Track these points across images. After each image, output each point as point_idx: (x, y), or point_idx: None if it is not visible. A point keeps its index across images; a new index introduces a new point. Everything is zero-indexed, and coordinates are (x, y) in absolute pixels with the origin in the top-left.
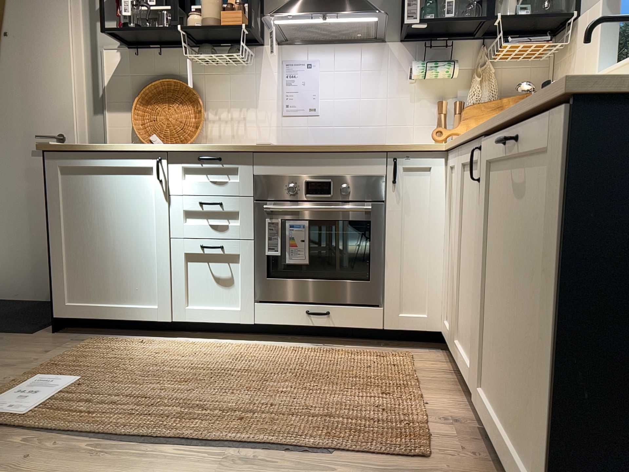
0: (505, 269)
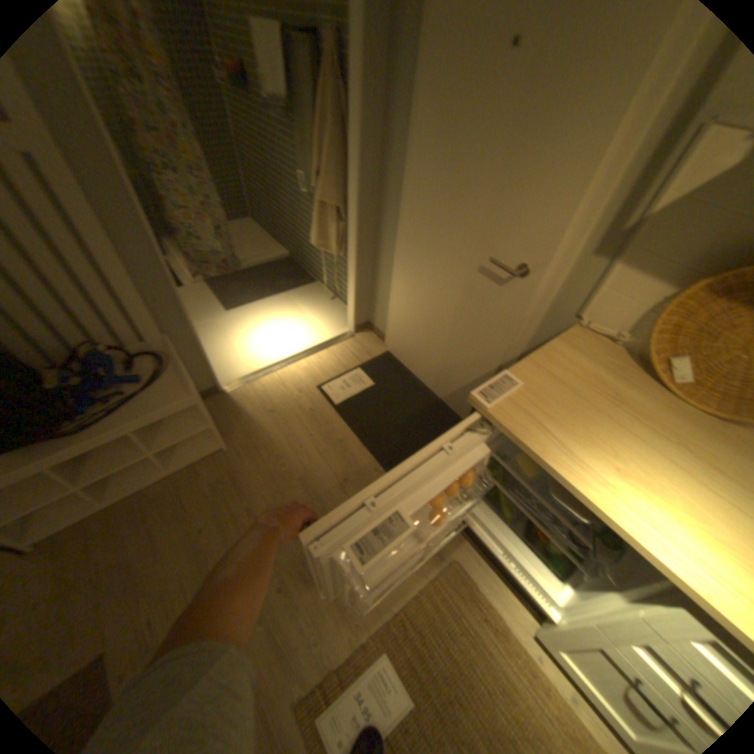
0: None
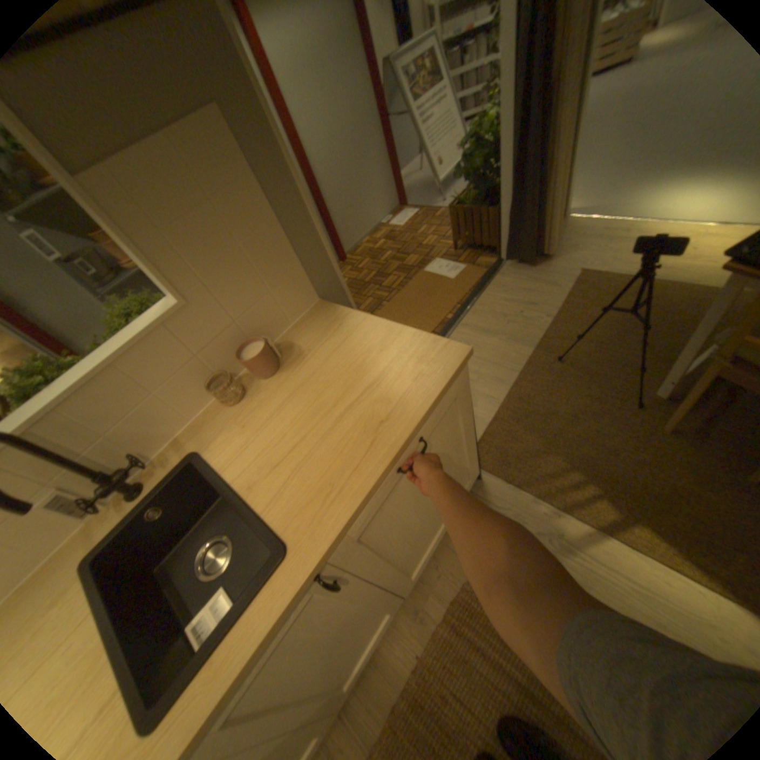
0: (406, 525)
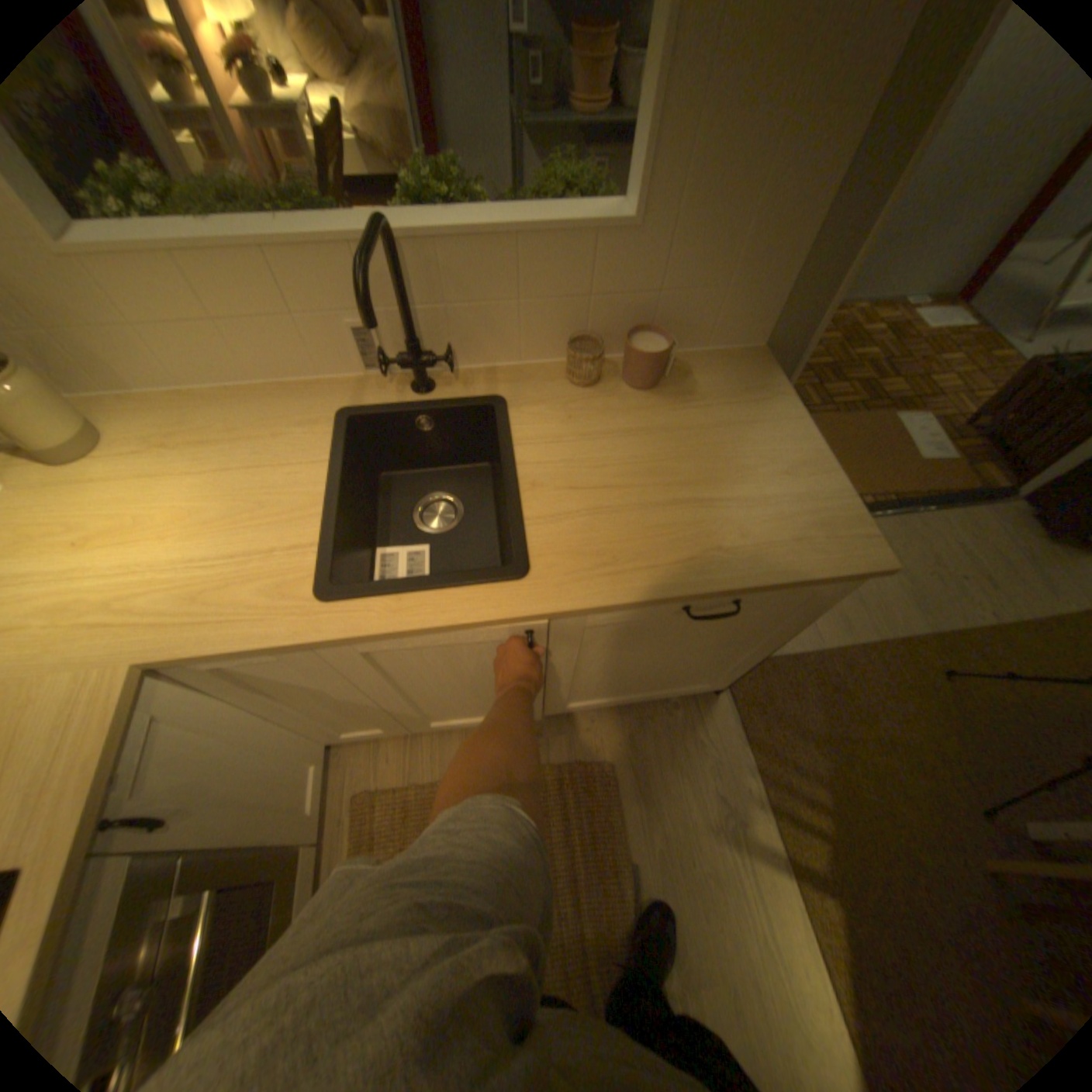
0: (622, 661)
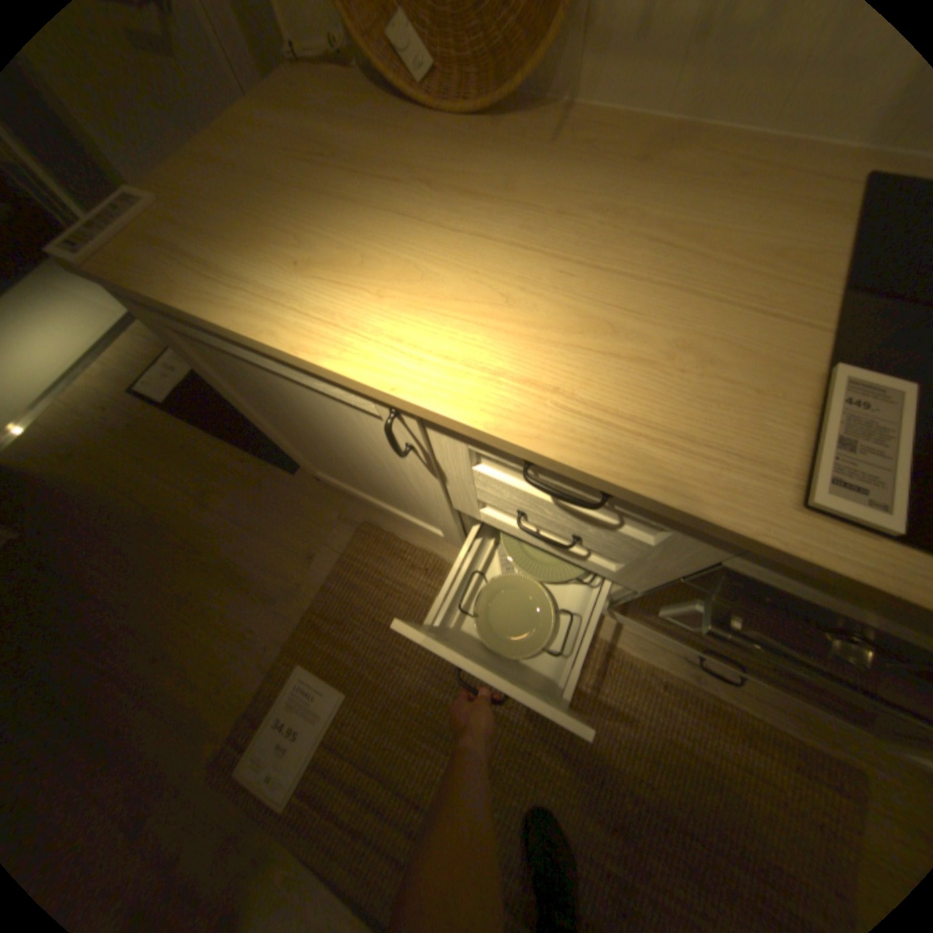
0: None
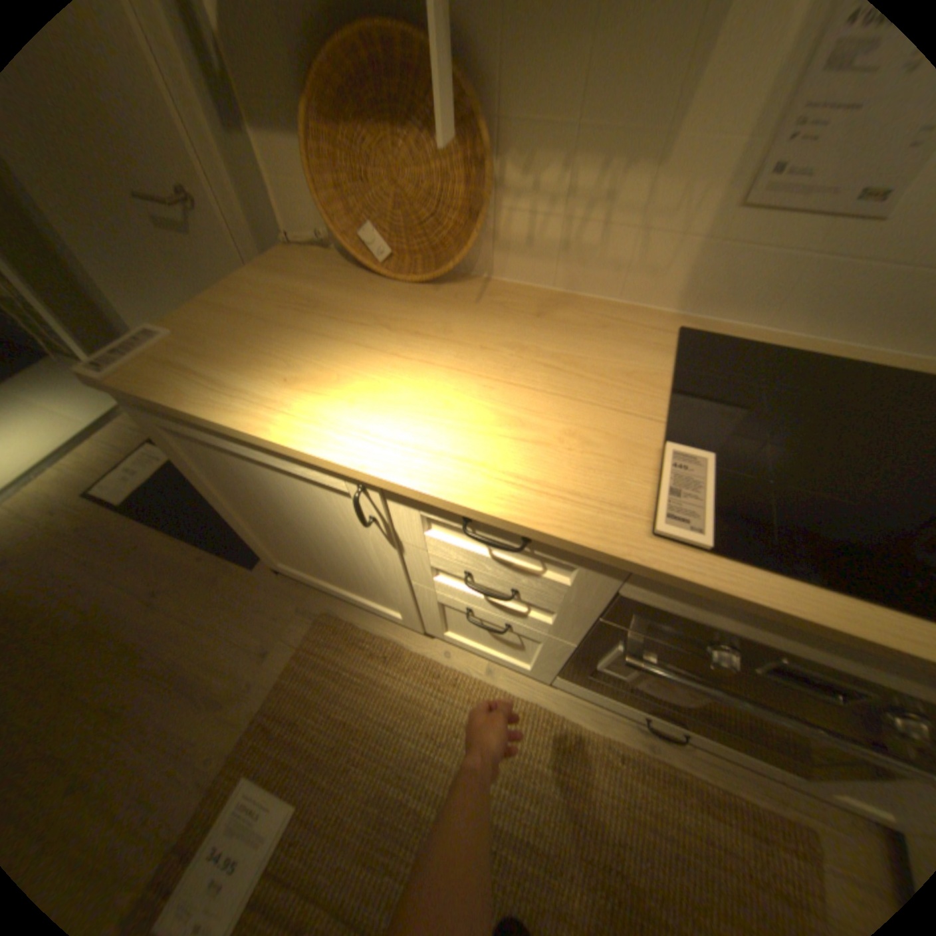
0: None
